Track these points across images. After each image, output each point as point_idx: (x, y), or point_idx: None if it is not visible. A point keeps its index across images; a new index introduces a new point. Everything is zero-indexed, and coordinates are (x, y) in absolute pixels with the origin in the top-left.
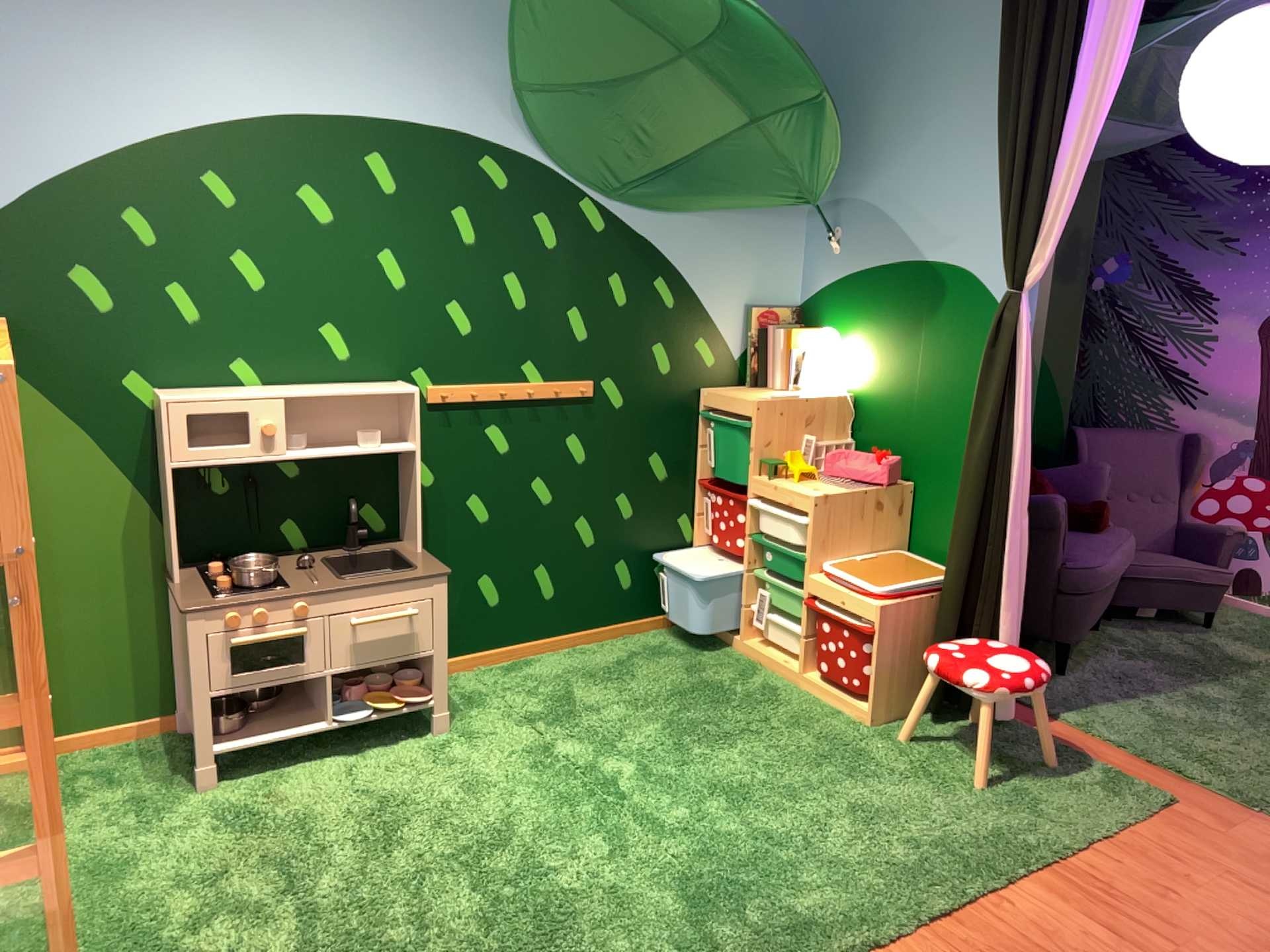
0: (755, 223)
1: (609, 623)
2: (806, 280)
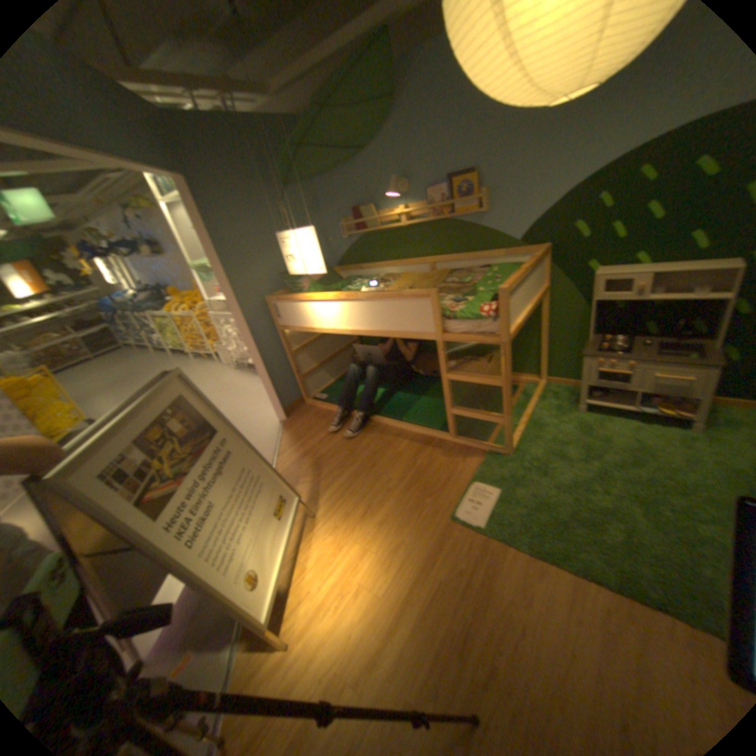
0: None
1: None
2: None
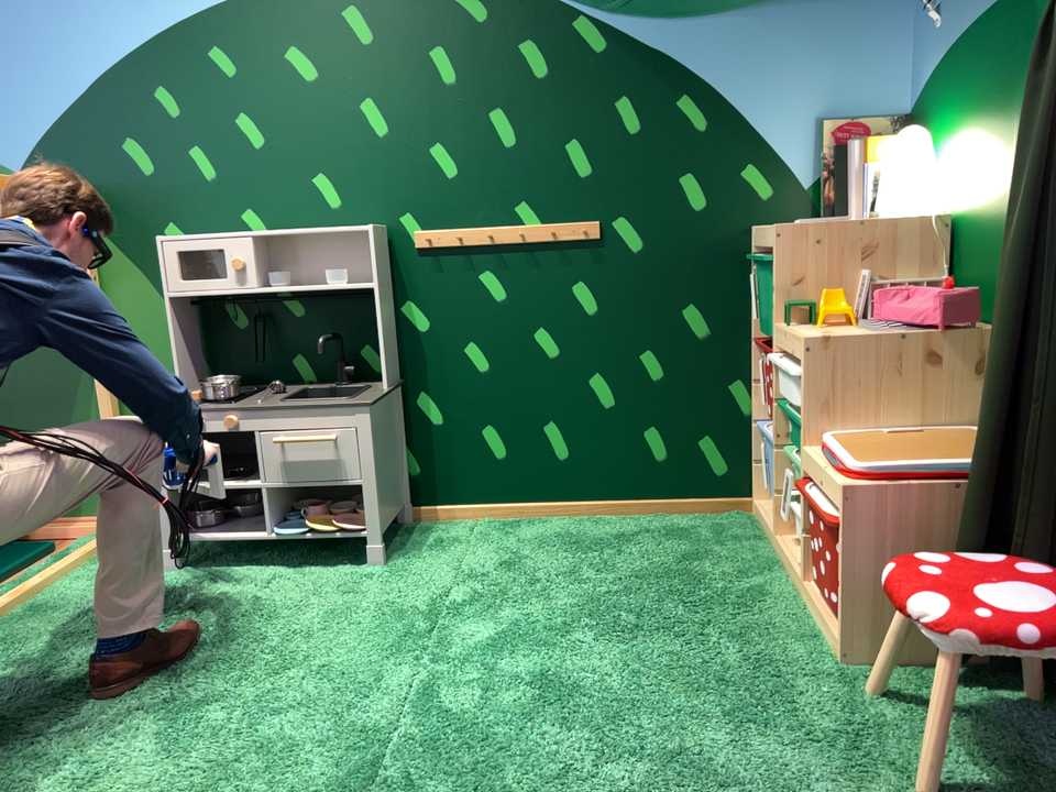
0: (829, 6)
1: (640, 499)
2: (916, 71)
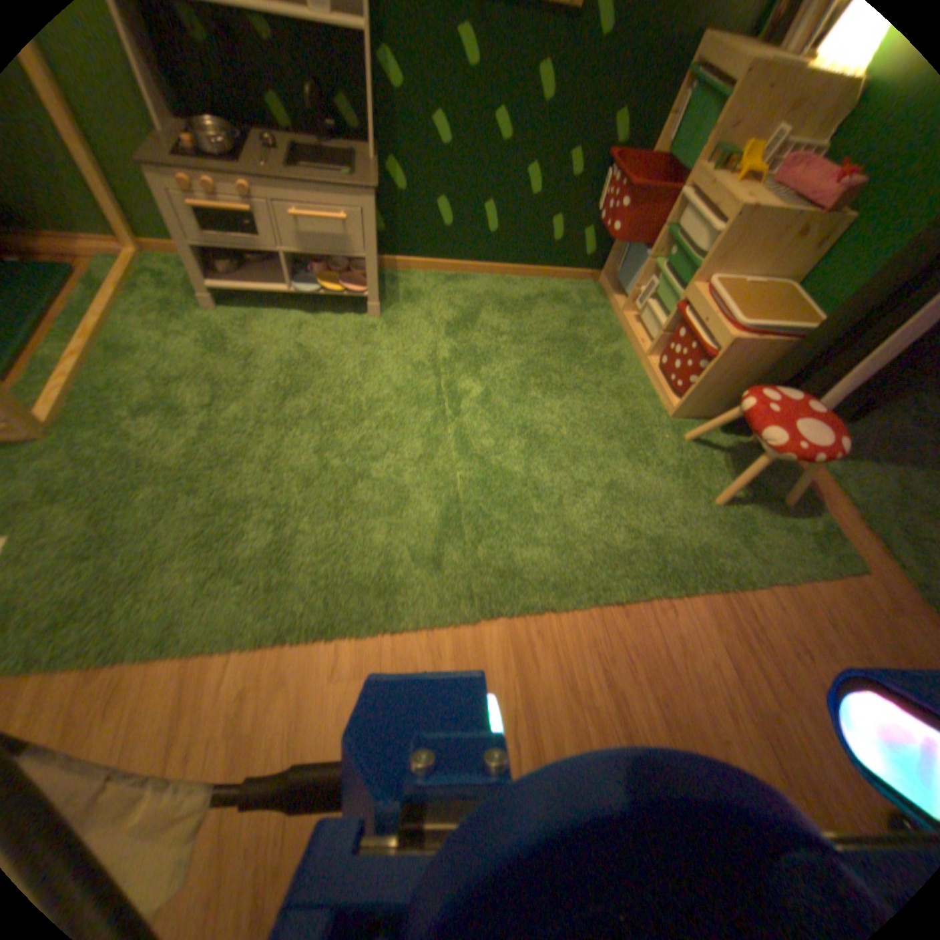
0: None
1: (533, 264)
2: None
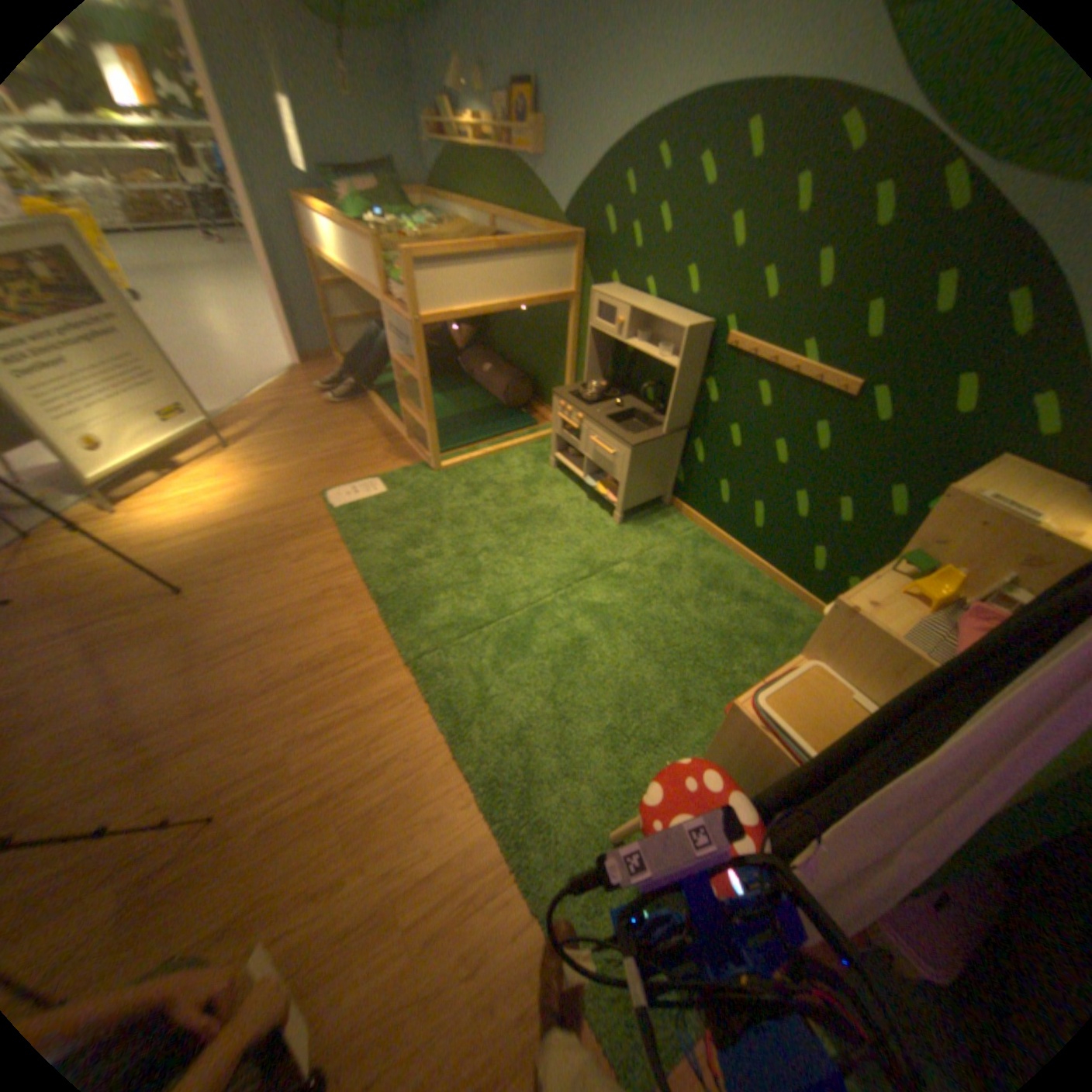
0: None
1: (790, 582)
2: None
